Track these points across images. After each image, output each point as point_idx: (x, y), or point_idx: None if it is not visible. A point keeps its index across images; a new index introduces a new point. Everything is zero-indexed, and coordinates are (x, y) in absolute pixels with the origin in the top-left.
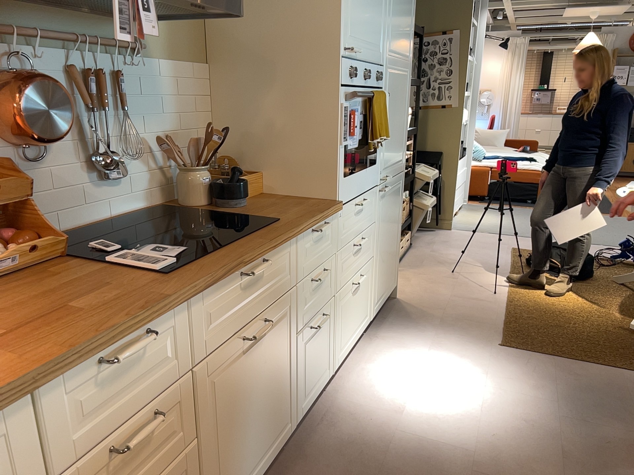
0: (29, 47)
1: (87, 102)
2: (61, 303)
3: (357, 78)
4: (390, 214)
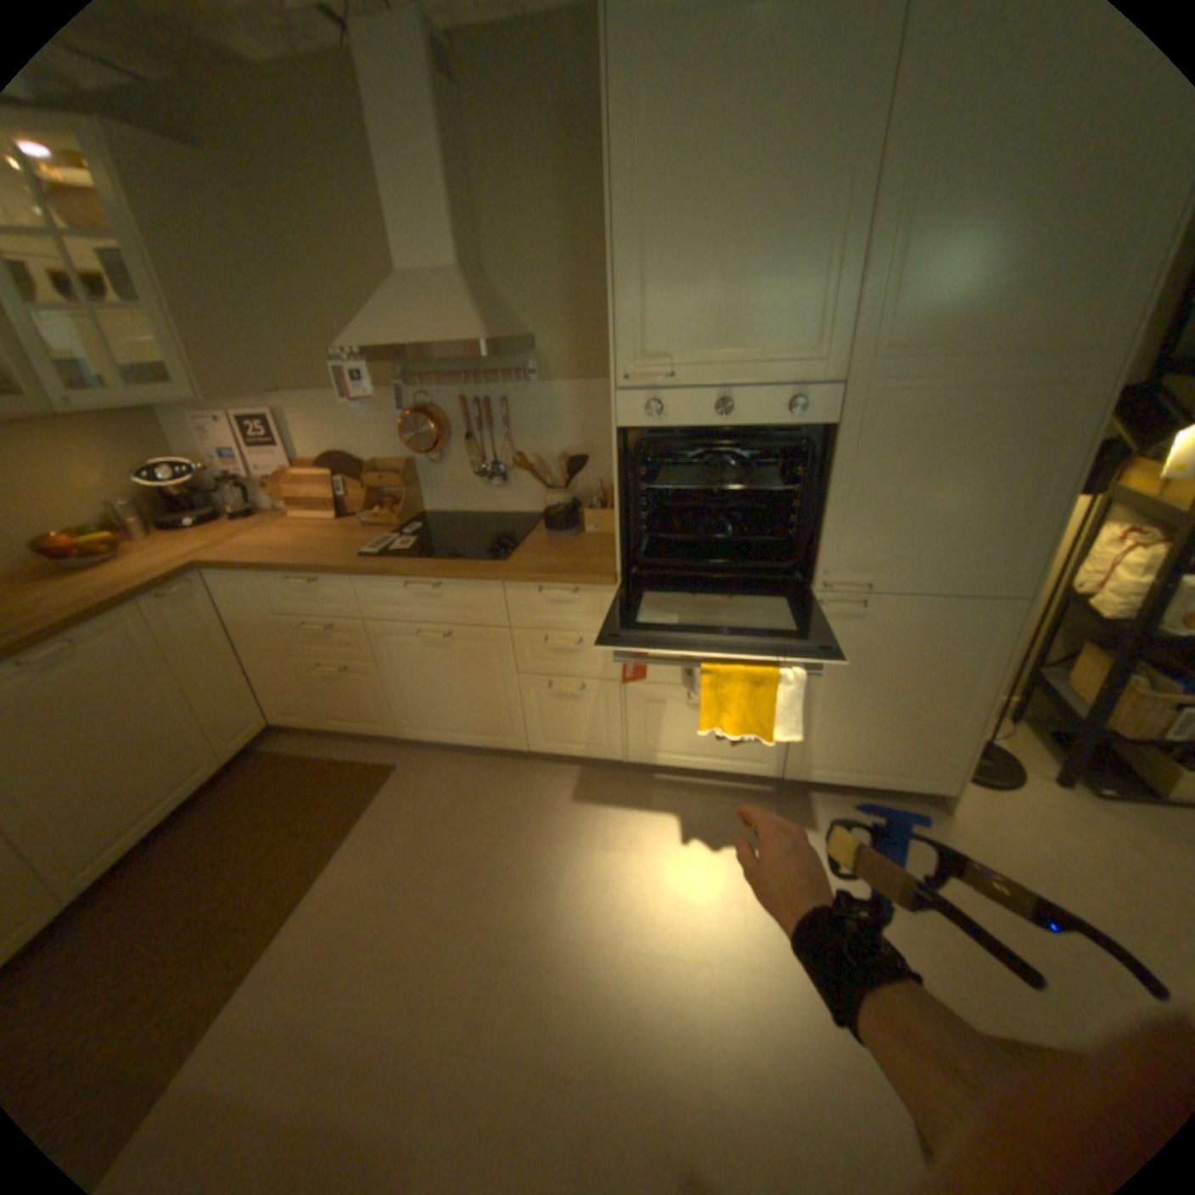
0: (432, 386)
1: (471, 423)
2: (323, 546)
3: (680, 414)
4: (894, 657)
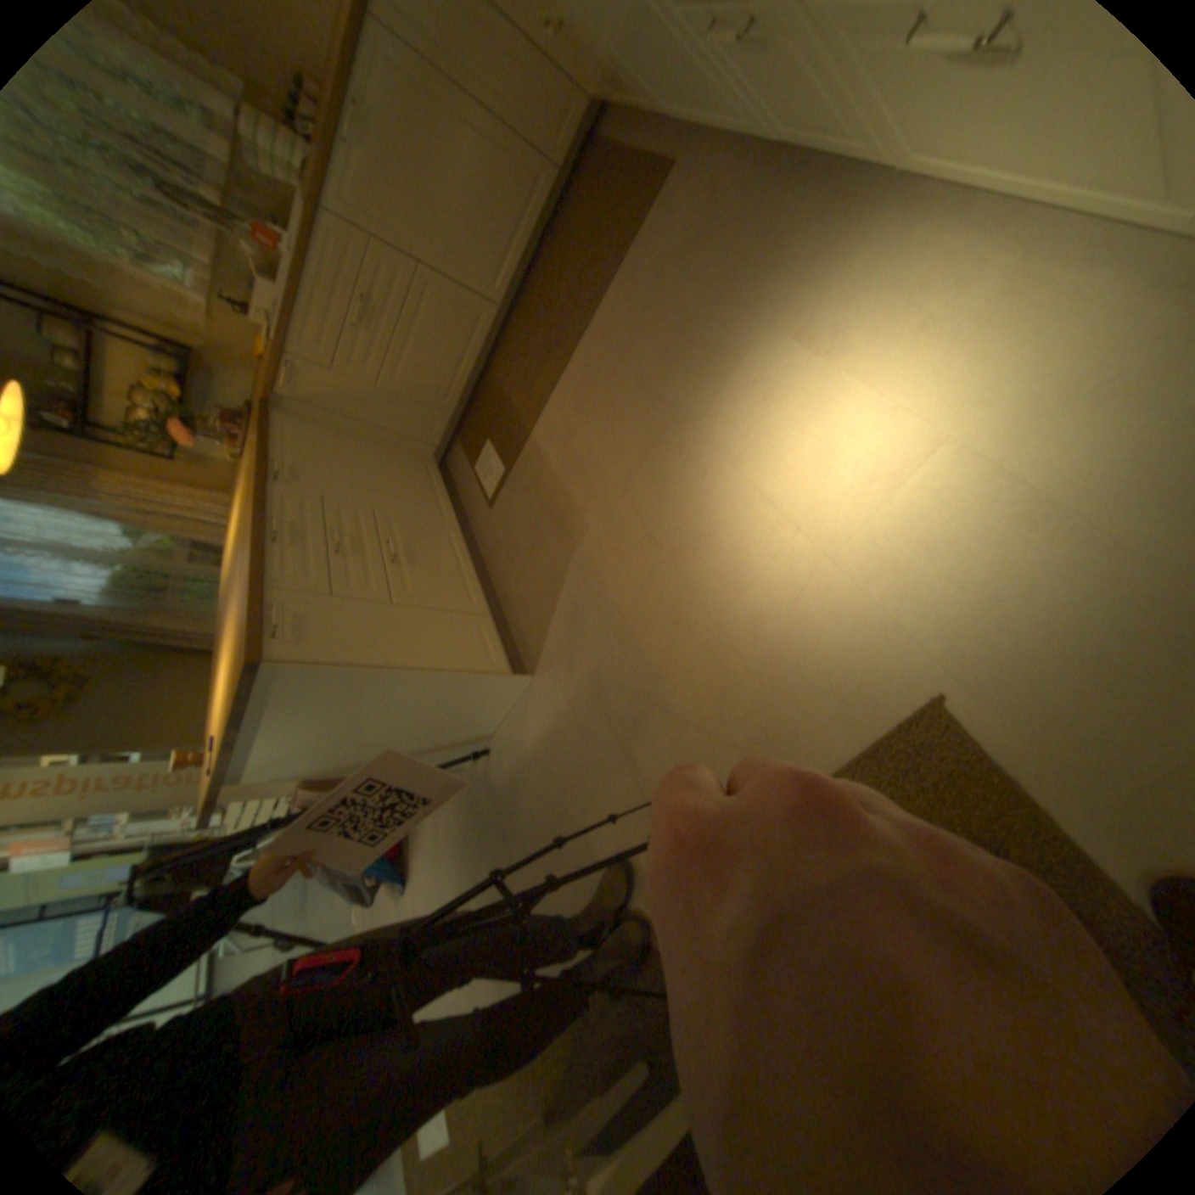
0: None
1: None
2: None
3: None
4: None
